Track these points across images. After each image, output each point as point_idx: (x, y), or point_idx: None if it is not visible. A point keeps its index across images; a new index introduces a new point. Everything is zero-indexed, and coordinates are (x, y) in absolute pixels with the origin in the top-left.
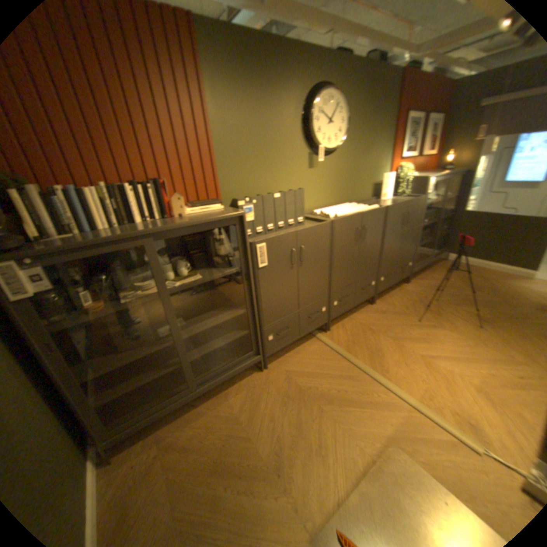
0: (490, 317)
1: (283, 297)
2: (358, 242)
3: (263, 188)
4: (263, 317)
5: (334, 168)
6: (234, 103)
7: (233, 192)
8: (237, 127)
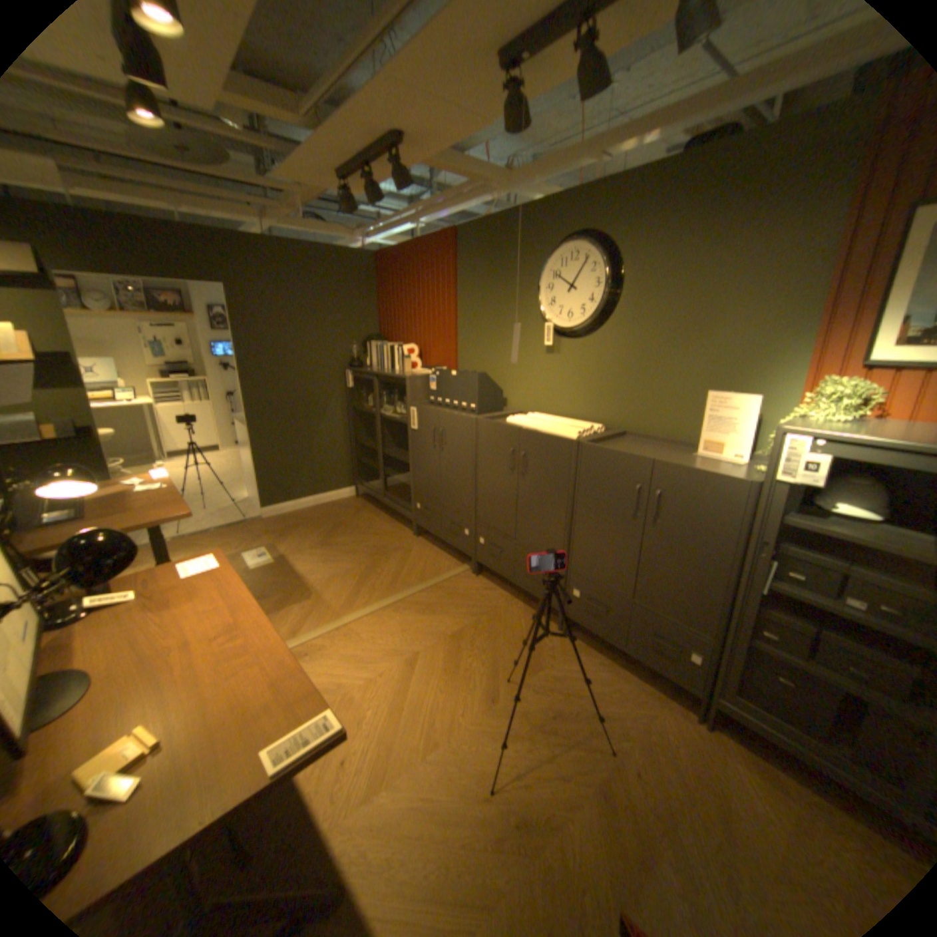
0: (552, 860)
1: (428, 472)
2: (513, 471)
3: (490, 367)
4: (415, 477)
5: (592, 358)
6: (476, 285)
7: (467, 365)
8: (475, 306)
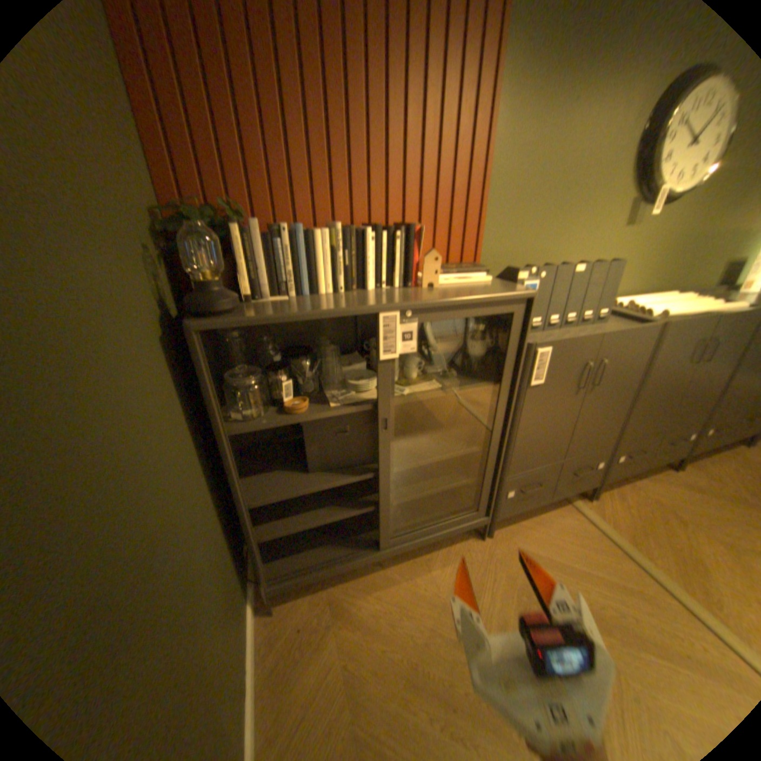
0: None
1: (549, 436)
2: (695, 364)
3: (543, 252)
4: (511, 461)
5: (669, 227)
6: (540, 103)
7: (497, 254)
8: (532, 146)
